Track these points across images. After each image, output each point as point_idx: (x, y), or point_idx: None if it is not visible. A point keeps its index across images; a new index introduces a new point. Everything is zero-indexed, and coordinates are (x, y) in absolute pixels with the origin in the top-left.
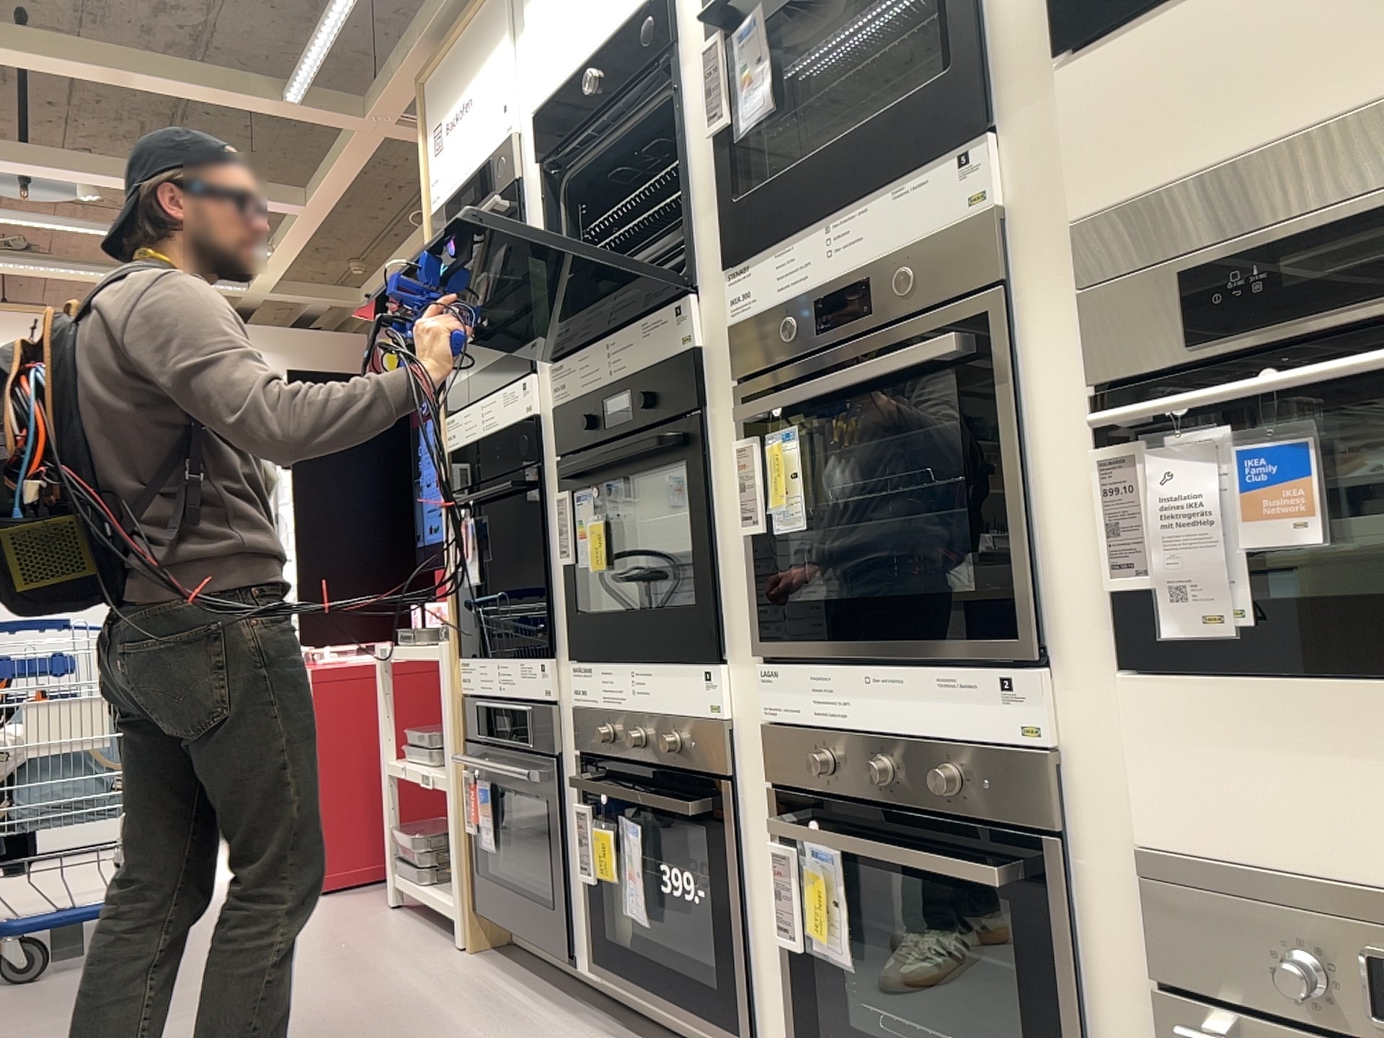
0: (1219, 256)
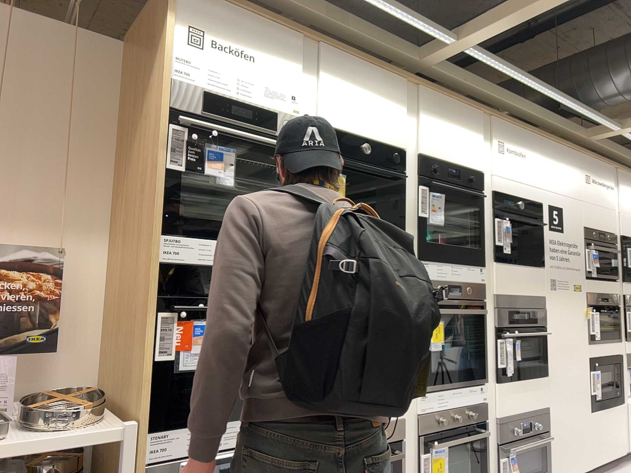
0: (512, 310)
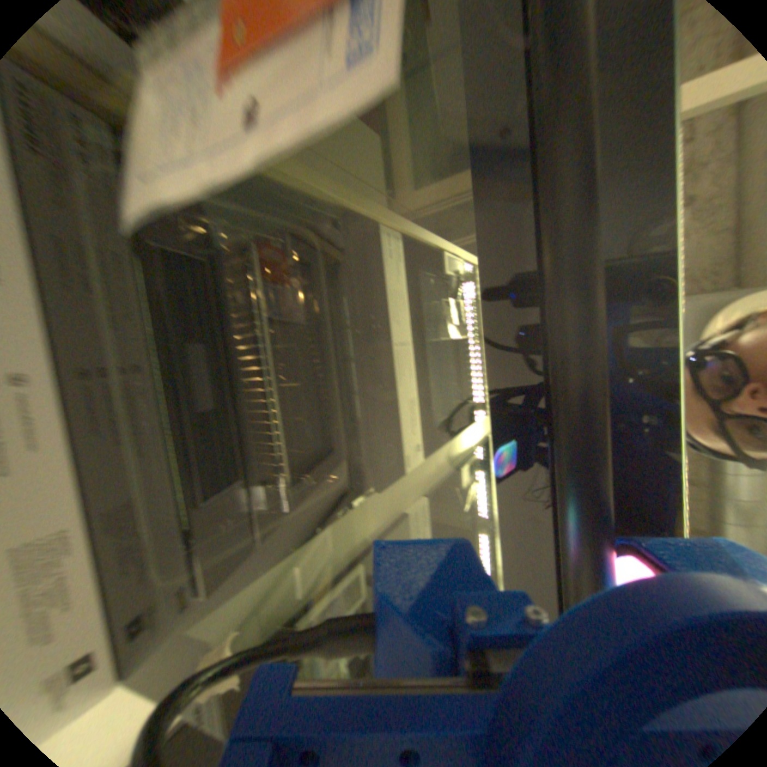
0: None
